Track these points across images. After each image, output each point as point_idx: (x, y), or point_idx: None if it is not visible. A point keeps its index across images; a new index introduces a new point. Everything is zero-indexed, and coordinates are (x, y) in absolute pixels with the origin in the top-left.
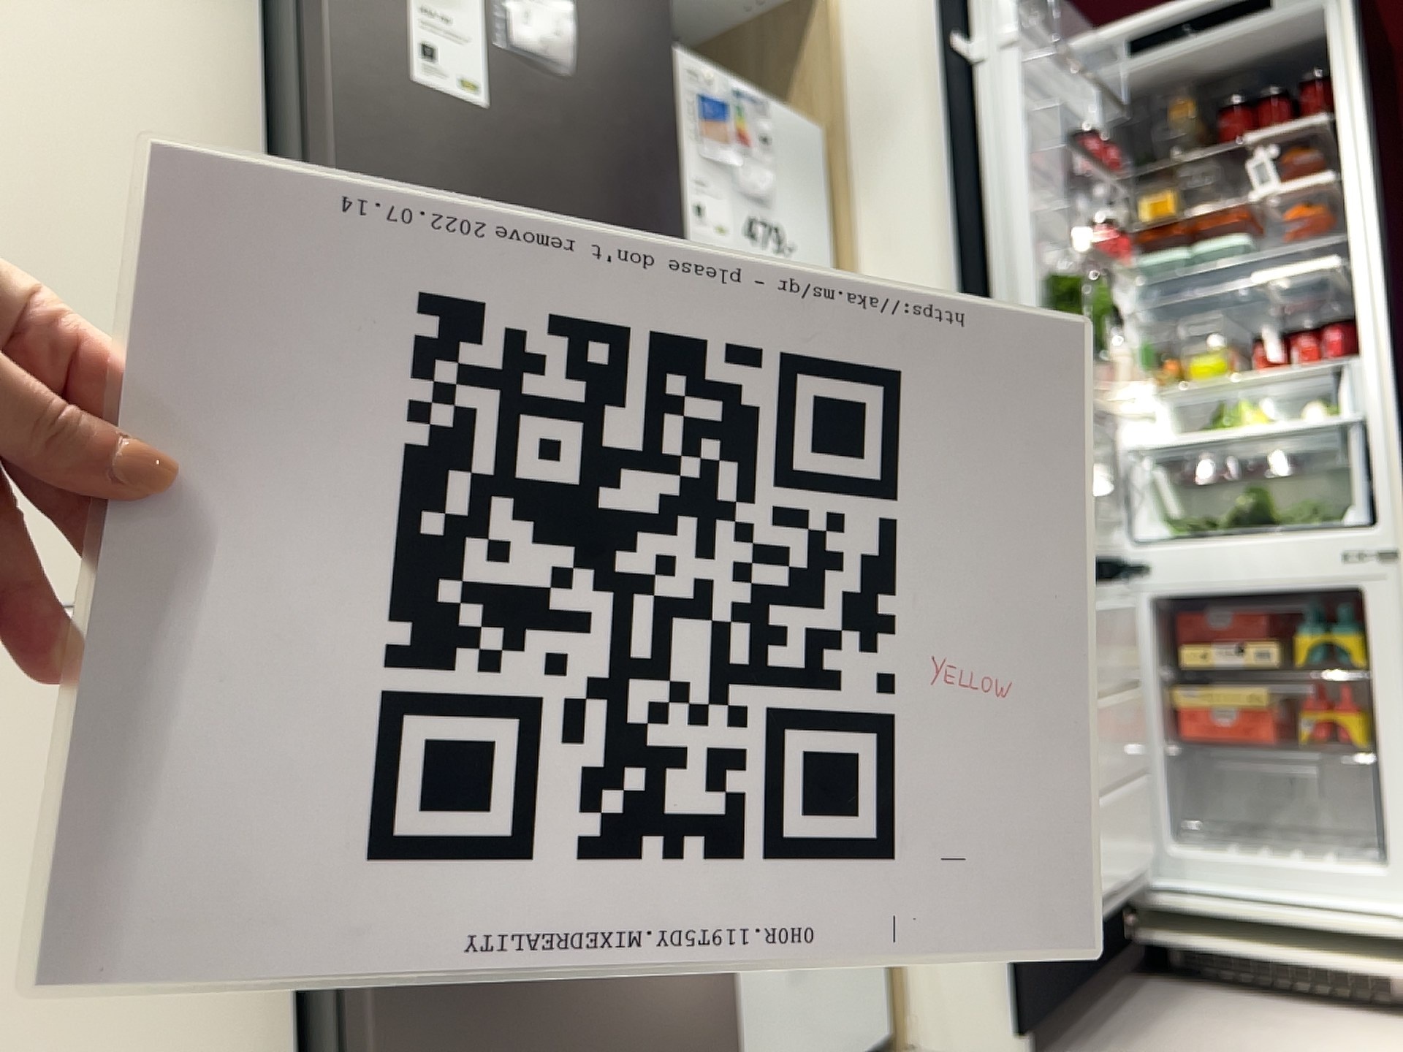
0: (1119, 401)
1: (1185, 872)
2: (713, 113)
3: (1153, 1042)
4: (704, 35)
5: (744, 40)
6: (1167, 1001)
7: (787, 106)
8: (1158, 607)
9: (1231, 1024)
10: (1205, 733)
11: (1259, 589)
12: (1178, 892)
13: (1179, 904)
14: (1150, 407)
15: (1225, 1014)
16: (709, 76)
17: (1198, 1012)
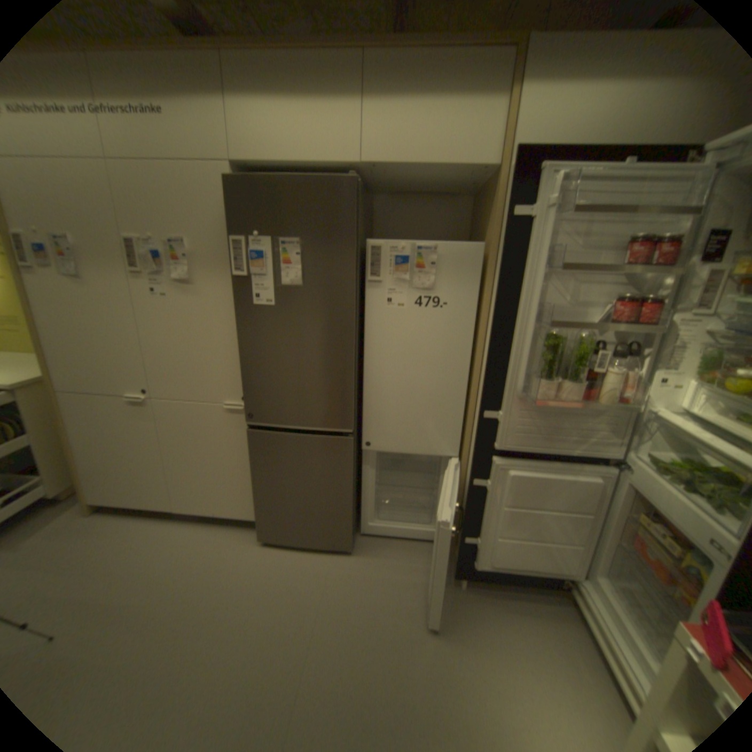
0: (657, 384)
1: (596, 590)
2: (400, 262)
3: (515, 620)
4: (482, 183)
5: (489, 187)
6: (553, 617)
7: (454, 243)
8: (638, 489)
9: (554, 644)
10: (641, 553)
11: (667, 518)
12: (587, 593)
13: (583, 597)
14: (694, 391)
15: (562, 641)
16: (402, 247)
17: (554, 631)
